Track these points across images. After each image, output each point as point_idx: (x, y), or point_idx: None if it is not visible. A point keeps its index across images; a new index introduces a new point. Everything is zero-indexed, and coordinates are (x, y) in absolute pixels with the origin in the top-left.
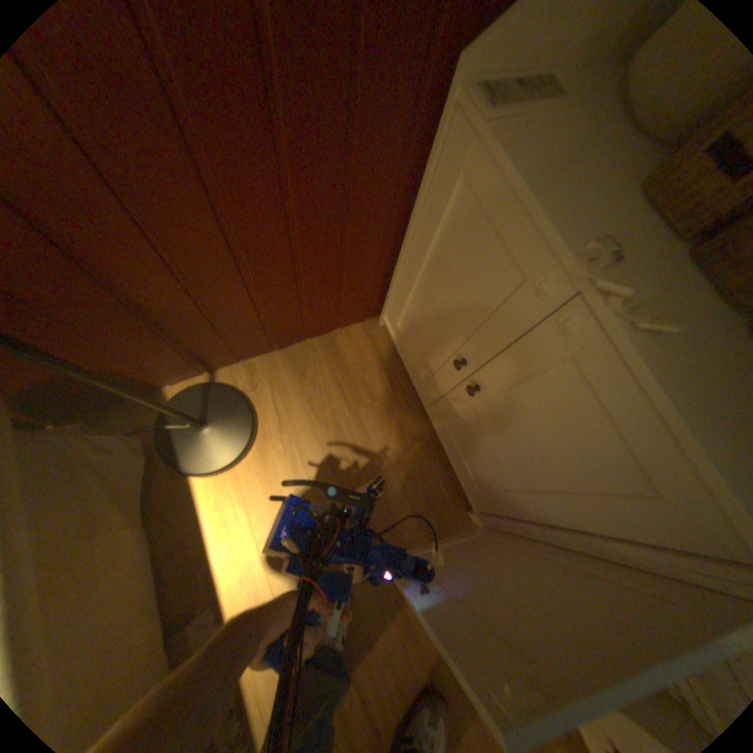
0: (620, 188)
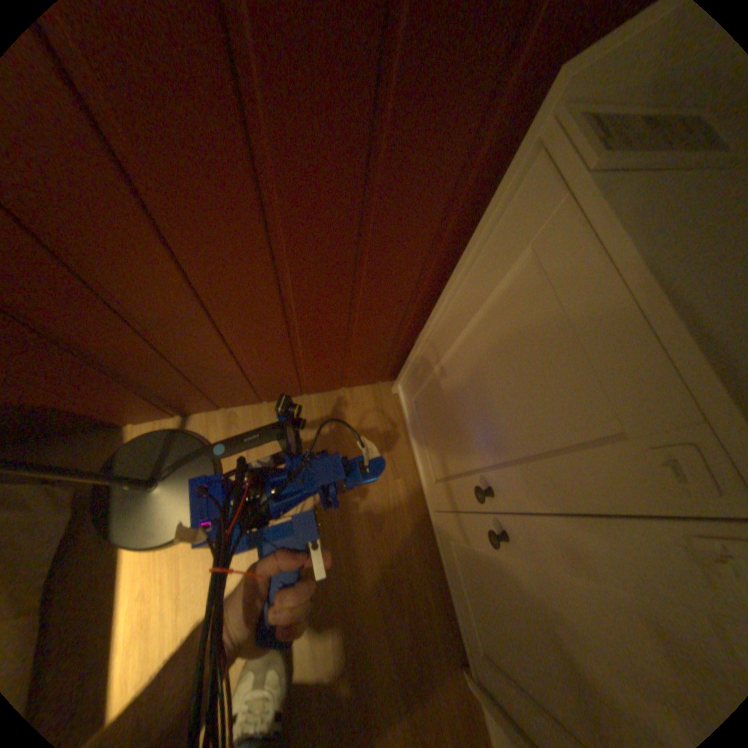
0: None
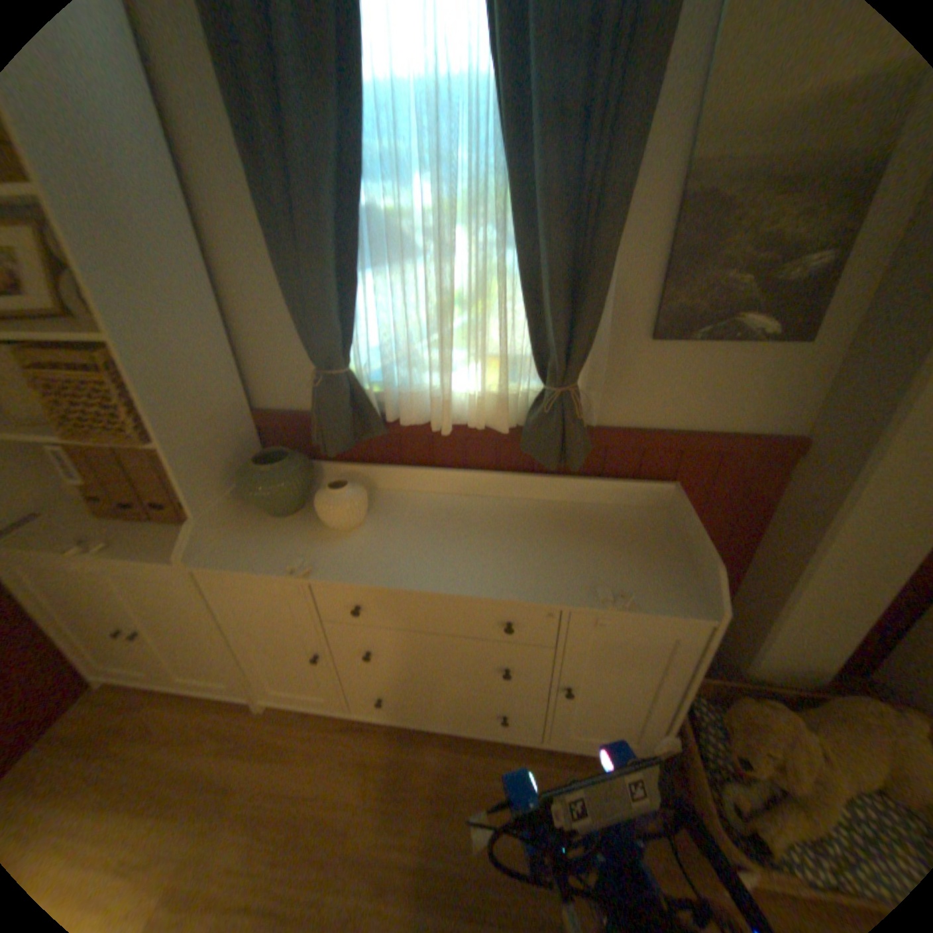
0: (81, 524)
